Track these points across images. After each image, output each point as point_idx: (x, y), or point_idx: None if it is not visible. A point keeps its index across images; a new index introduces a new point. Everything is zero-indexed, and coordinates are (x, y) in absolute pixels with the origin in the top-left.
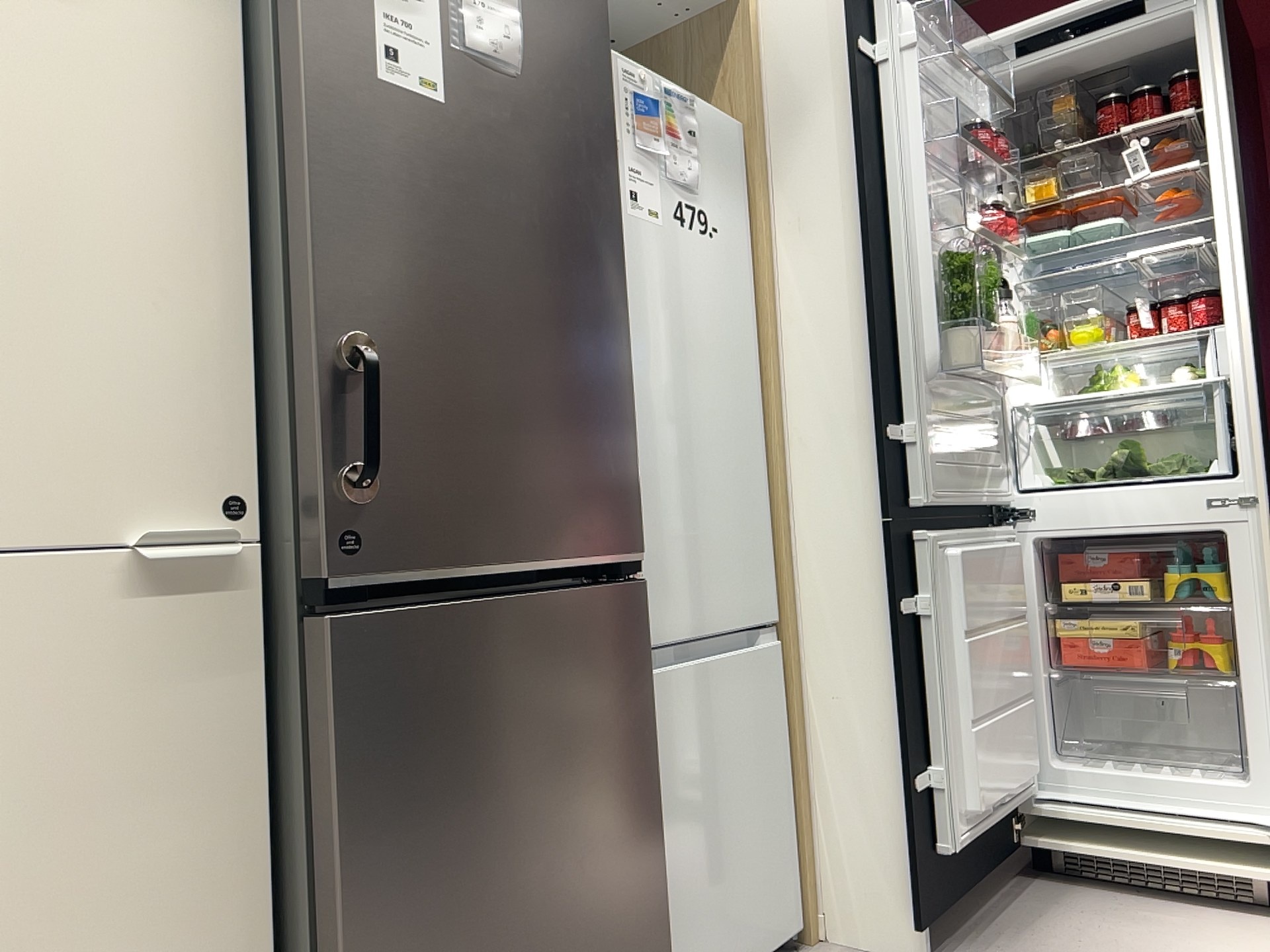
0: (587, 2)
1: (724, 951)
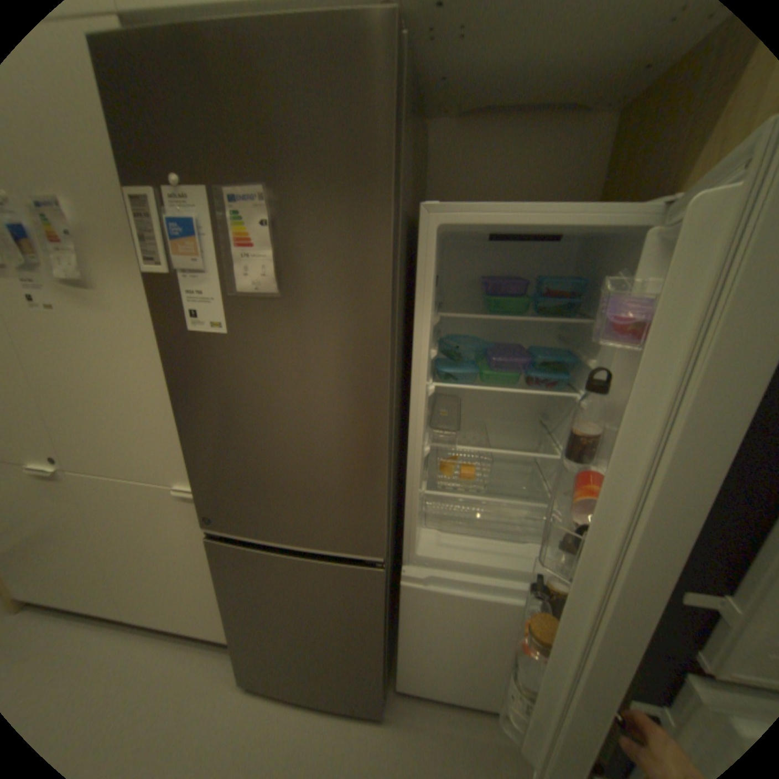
0: (361, 193)
1: (455, 695)
